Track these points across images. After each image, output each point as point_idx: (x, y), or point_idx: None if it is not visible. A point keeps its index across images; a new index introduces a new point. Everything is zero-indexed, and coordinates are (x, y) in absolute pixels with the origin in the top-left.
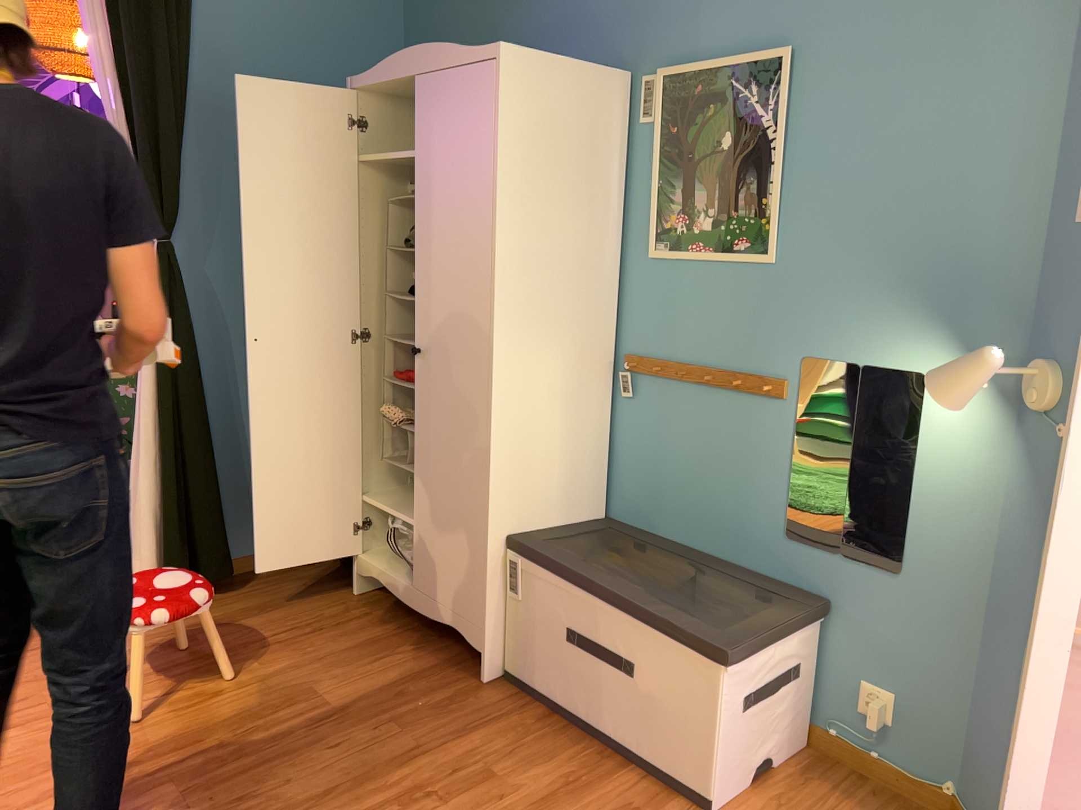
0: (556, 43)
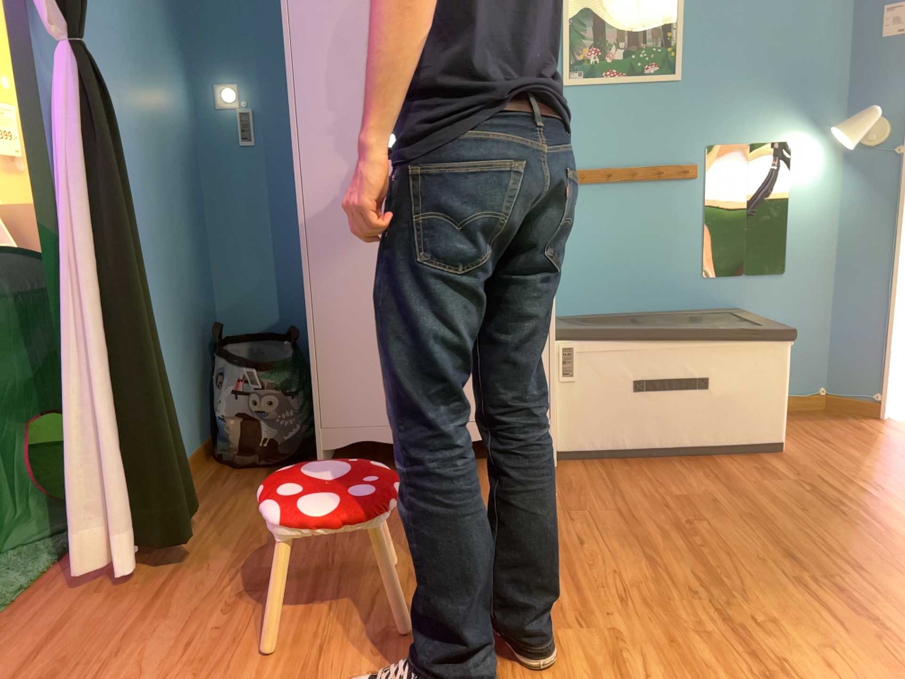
0: None
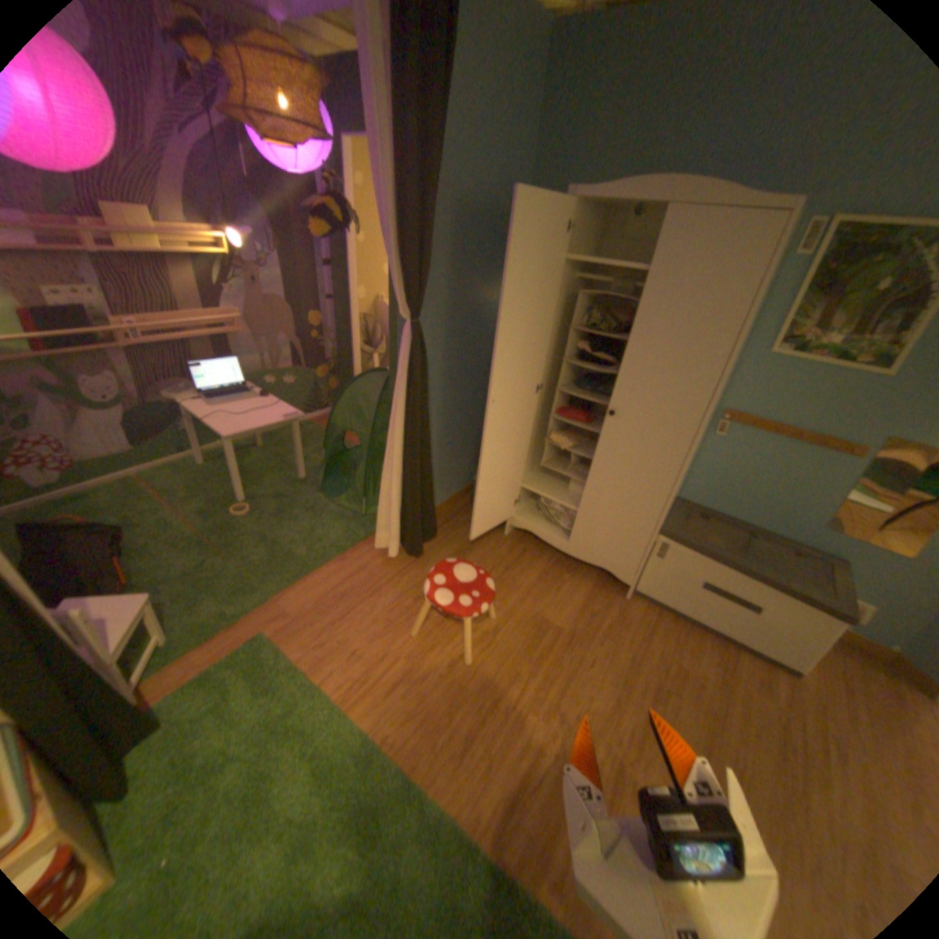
0: (722, 167)
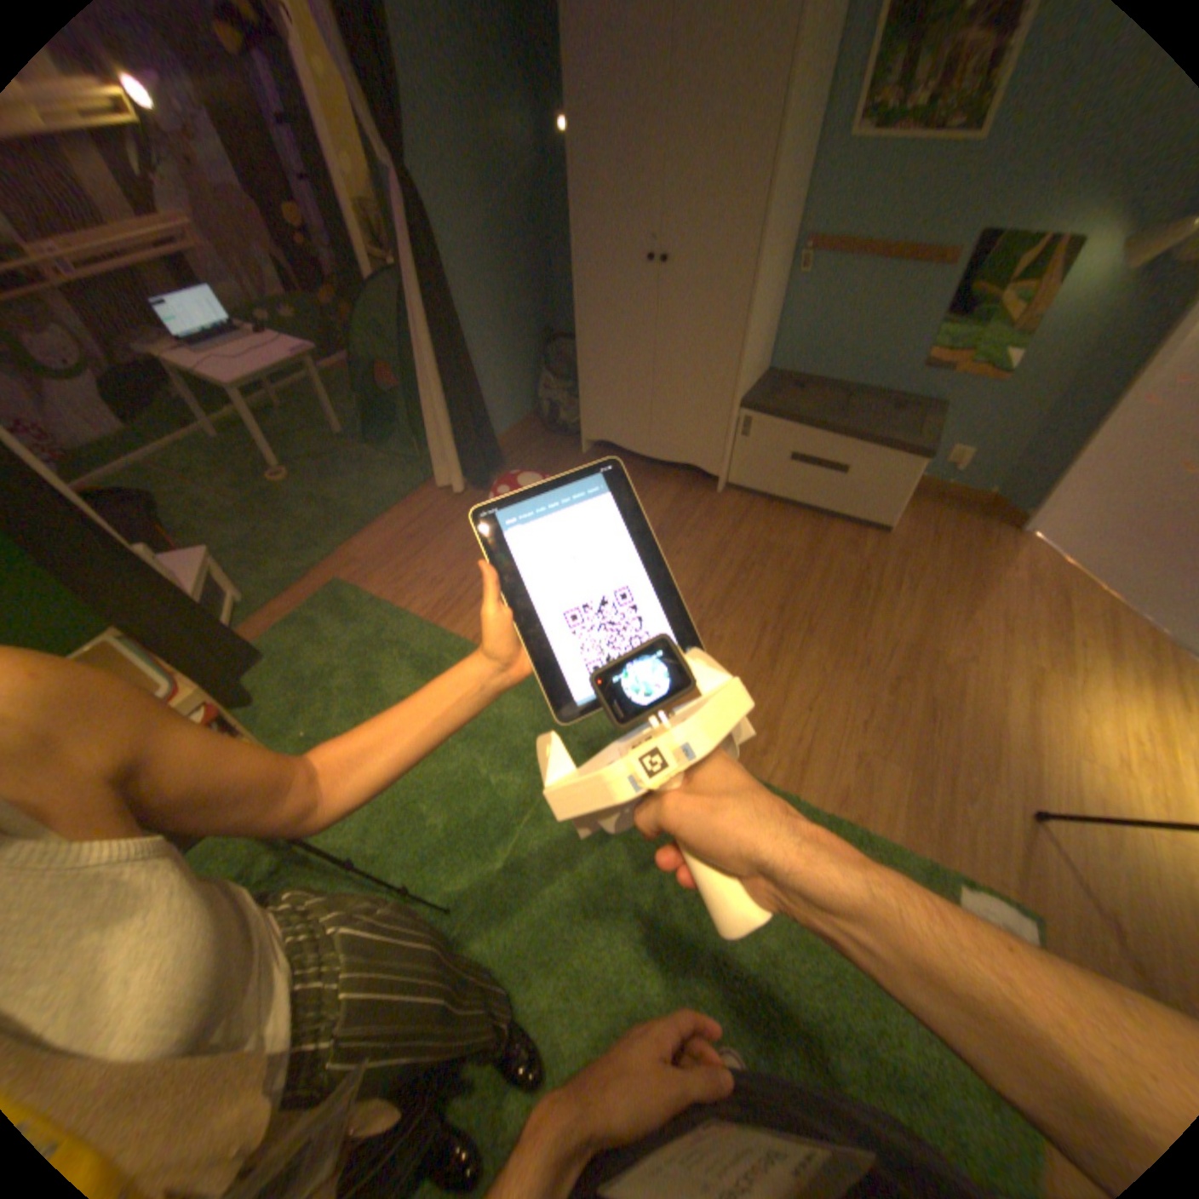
0: None
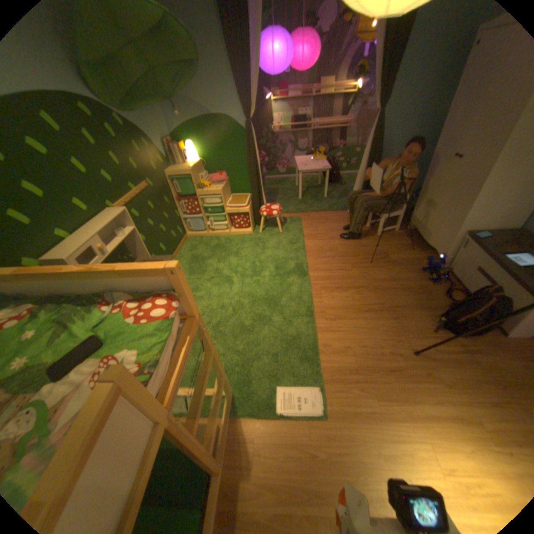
0: None
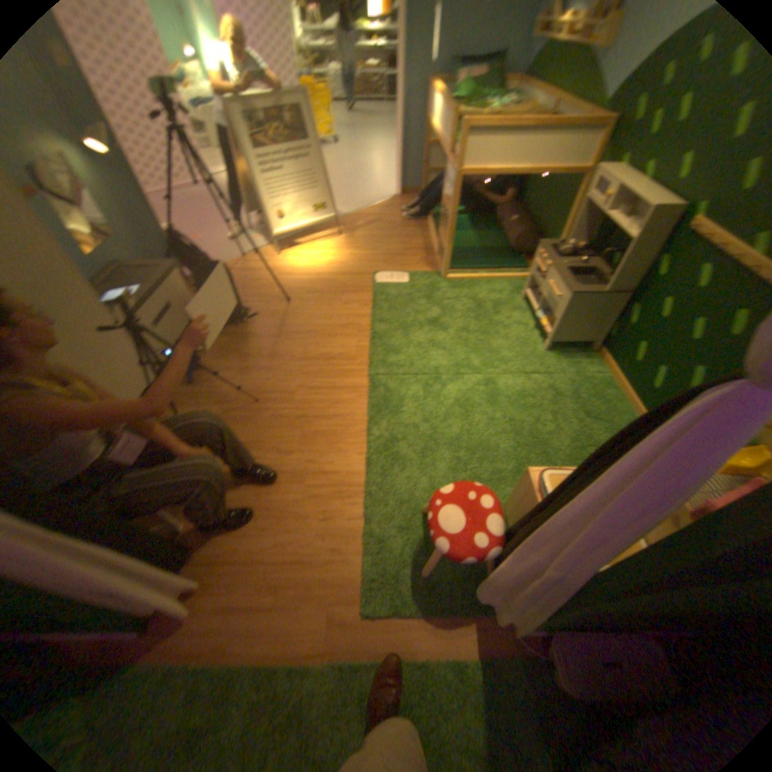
0: None
